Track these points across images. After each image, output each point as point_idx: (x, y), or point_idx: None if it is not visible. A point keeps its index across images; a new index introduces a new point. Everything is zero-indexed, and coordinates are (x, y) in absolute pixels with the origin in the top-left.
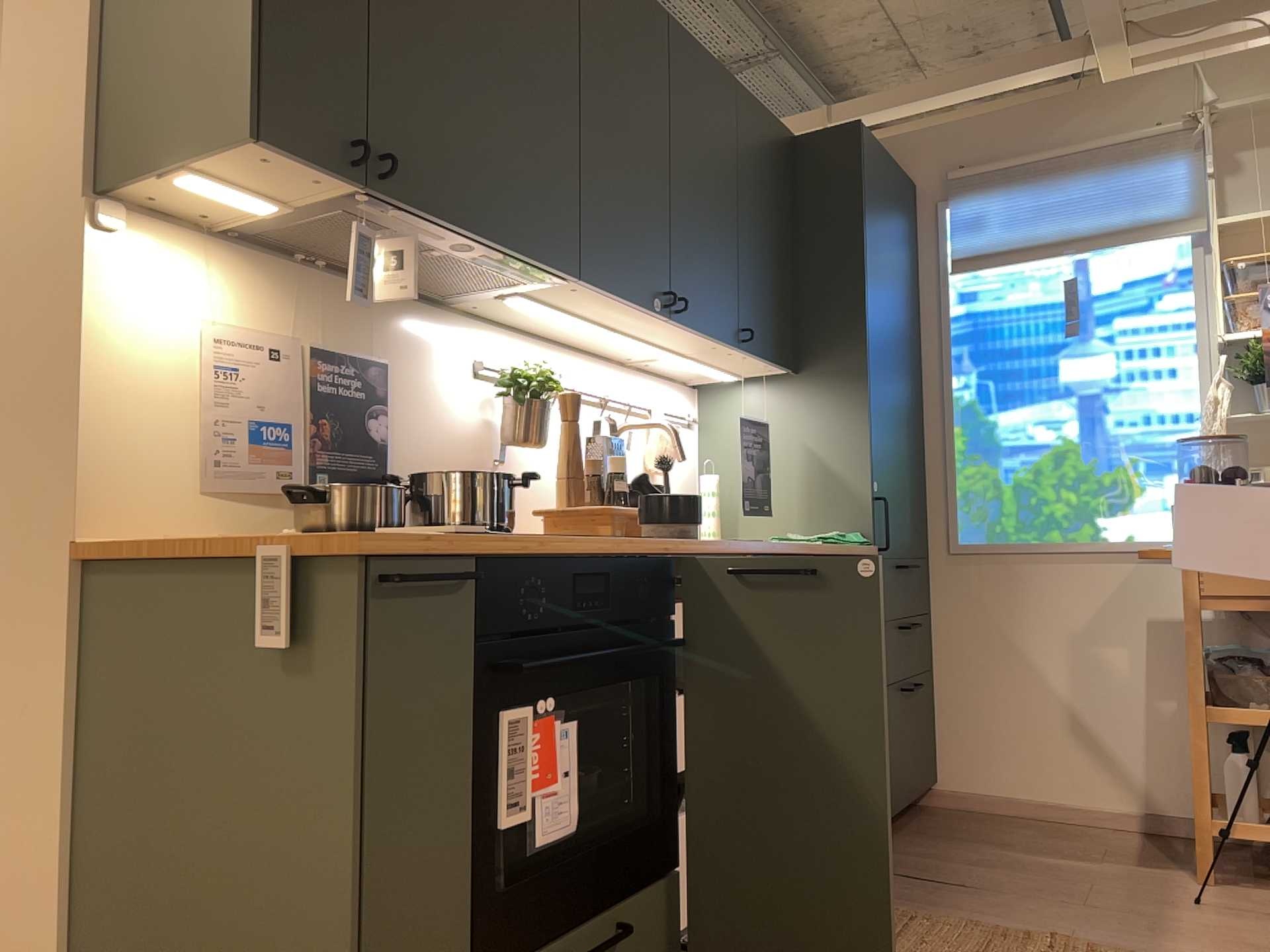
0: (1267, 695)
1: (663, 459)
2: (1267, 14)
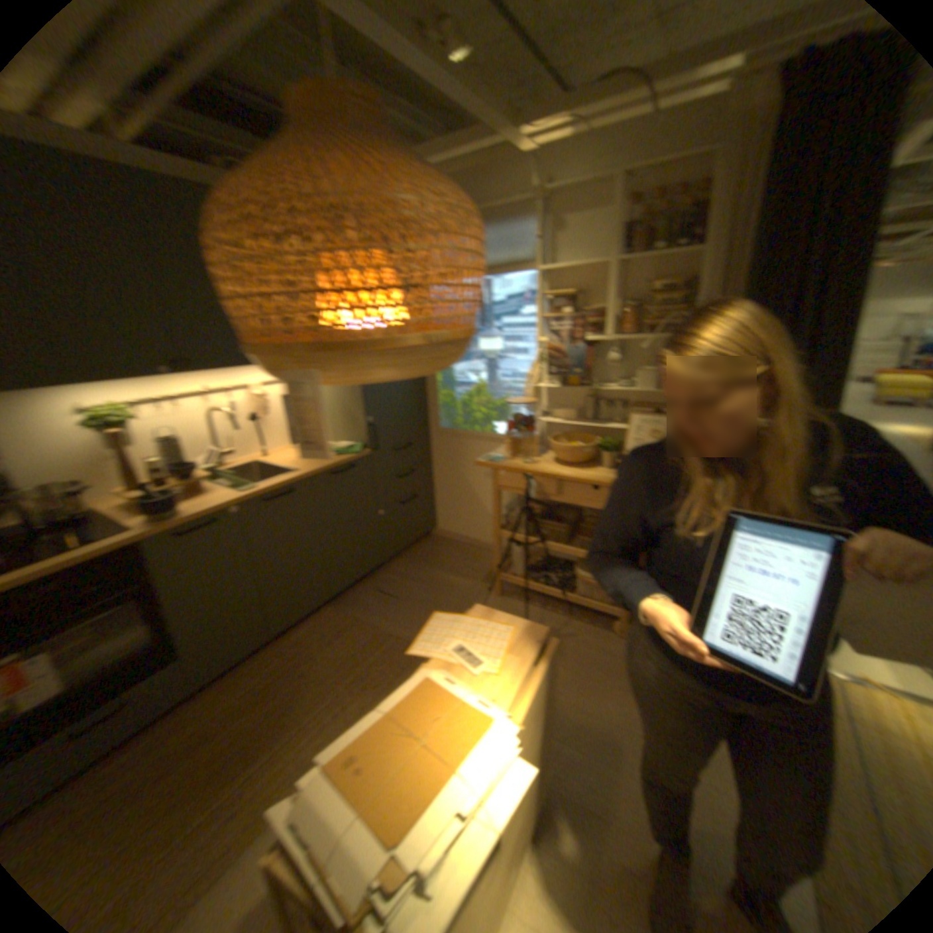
0: (523, 529)
1: (249, 415)
2: (590, 105)
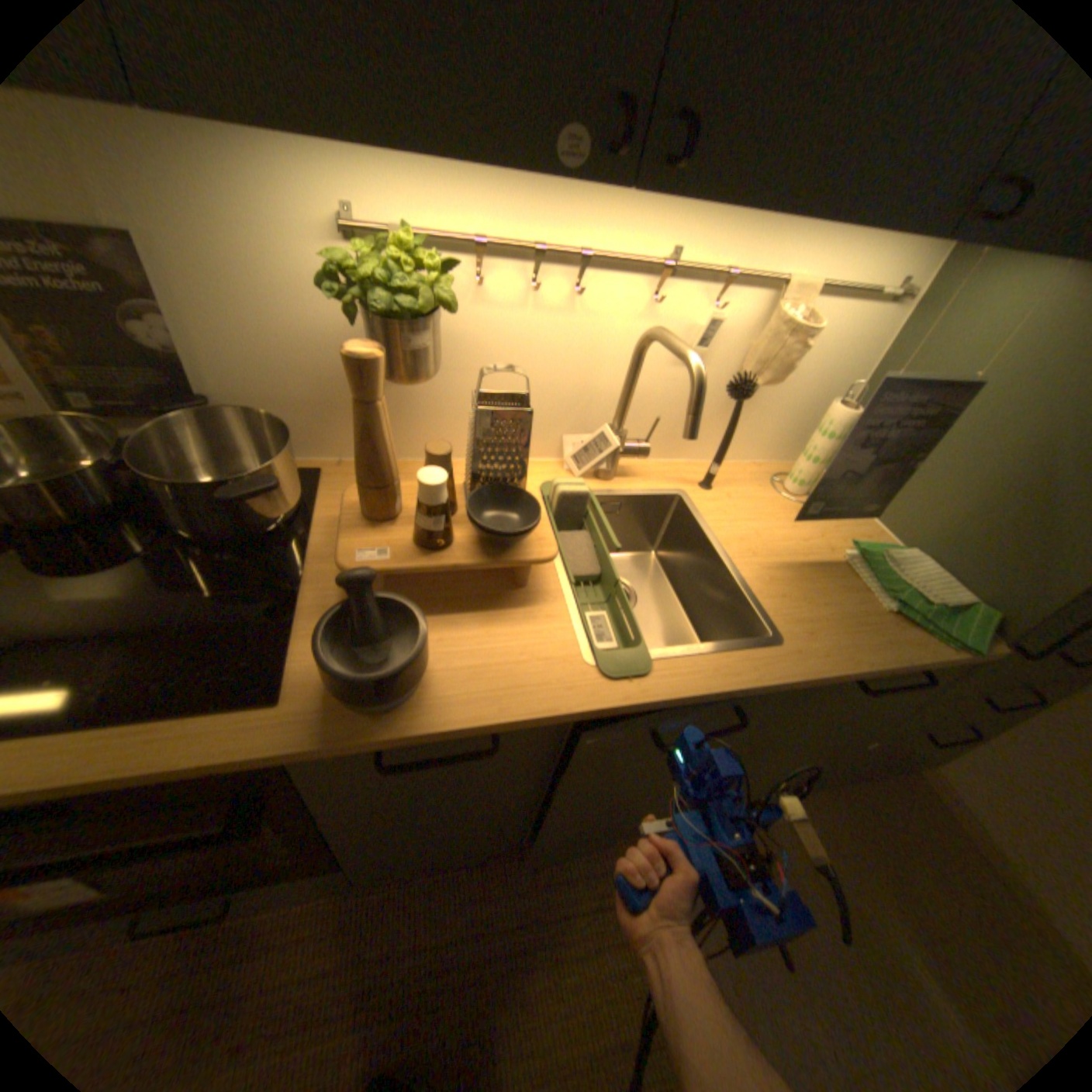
0: None
1: (749, 375)
2: None
